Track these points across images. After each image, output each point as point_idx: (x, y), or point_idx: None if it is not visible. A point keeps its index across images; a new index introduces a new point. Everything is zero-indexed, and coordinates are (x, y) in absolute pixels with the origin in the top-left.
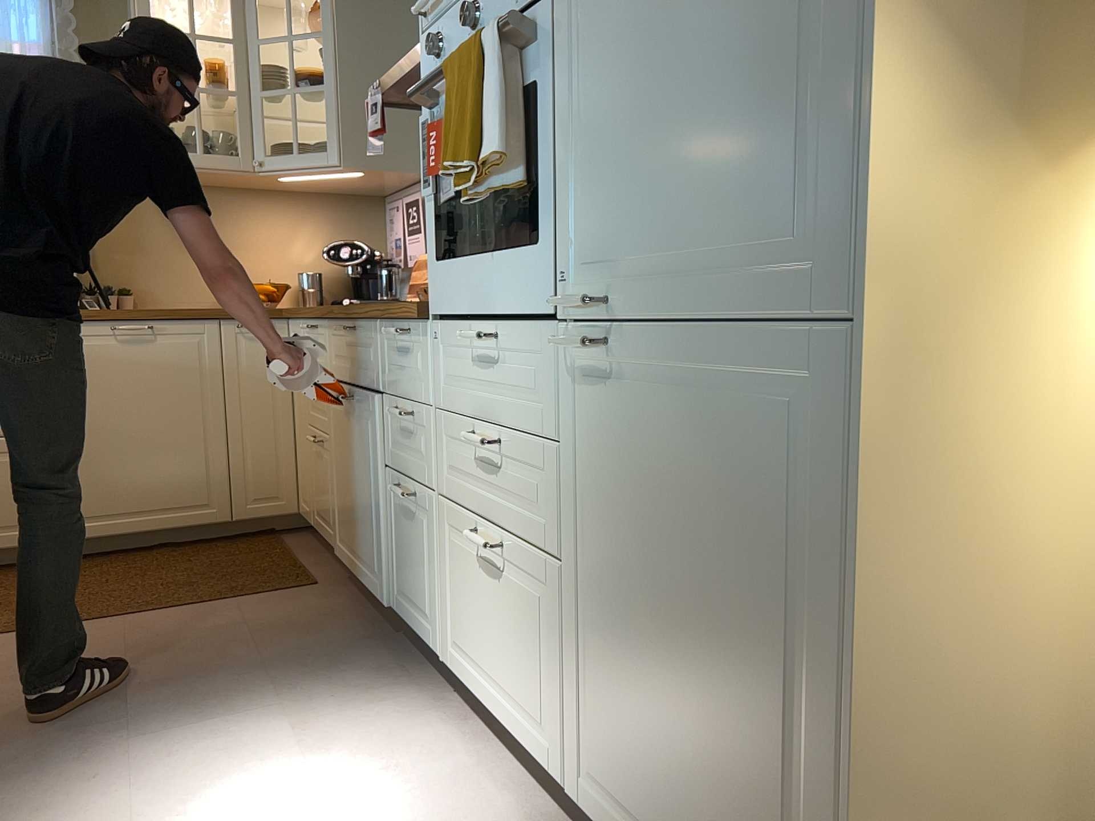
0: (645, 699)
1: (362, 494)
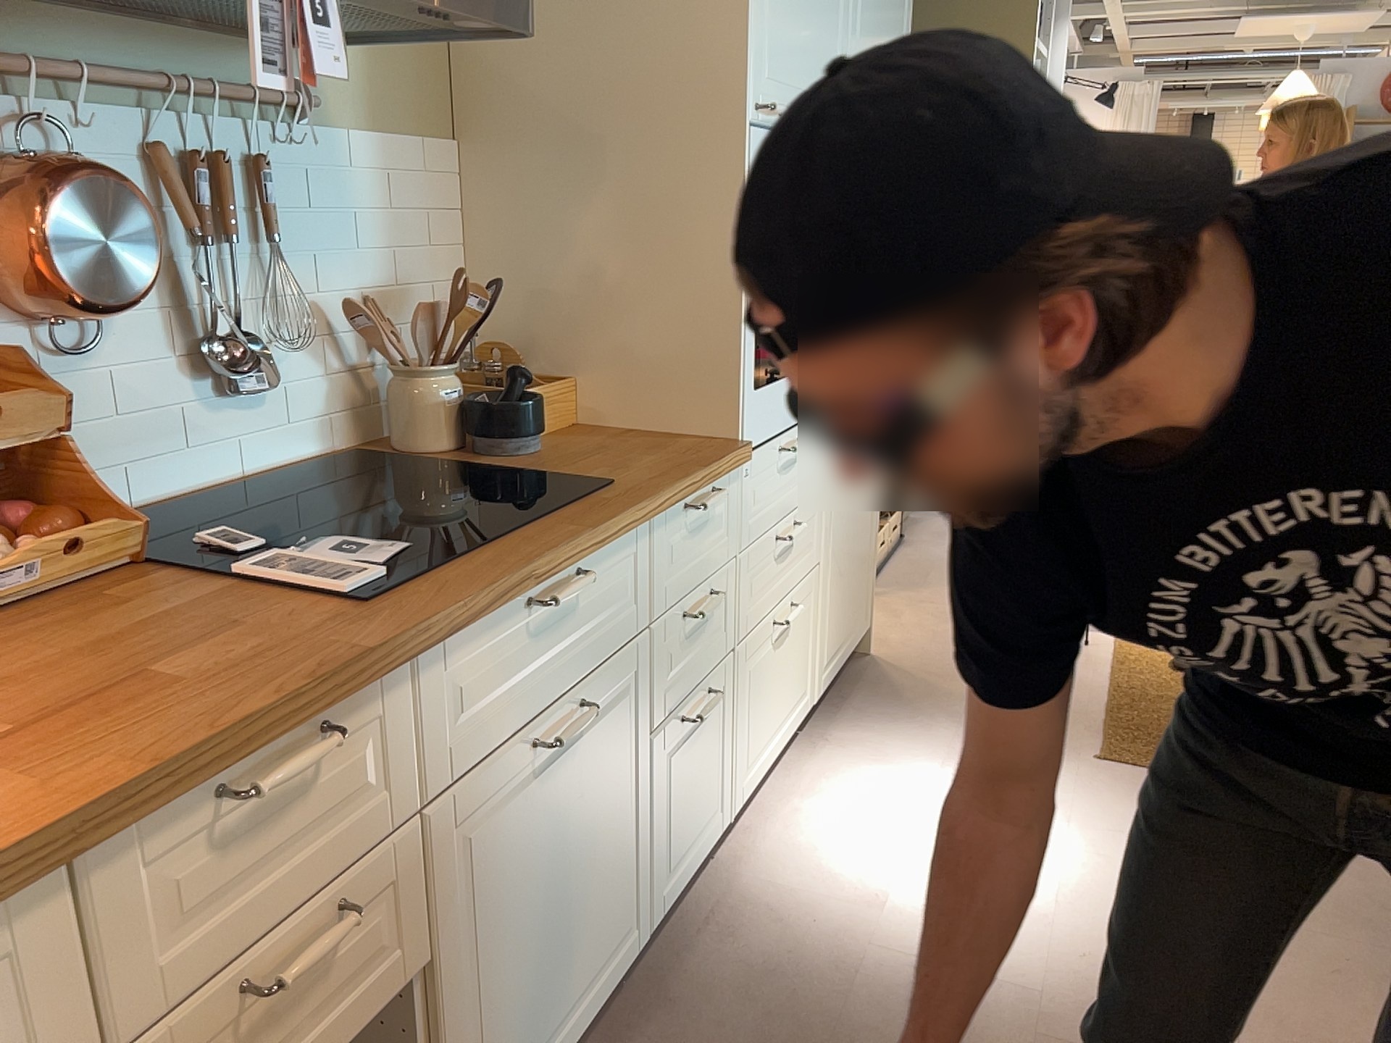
0: (844, 580)
1: (579, 881)
